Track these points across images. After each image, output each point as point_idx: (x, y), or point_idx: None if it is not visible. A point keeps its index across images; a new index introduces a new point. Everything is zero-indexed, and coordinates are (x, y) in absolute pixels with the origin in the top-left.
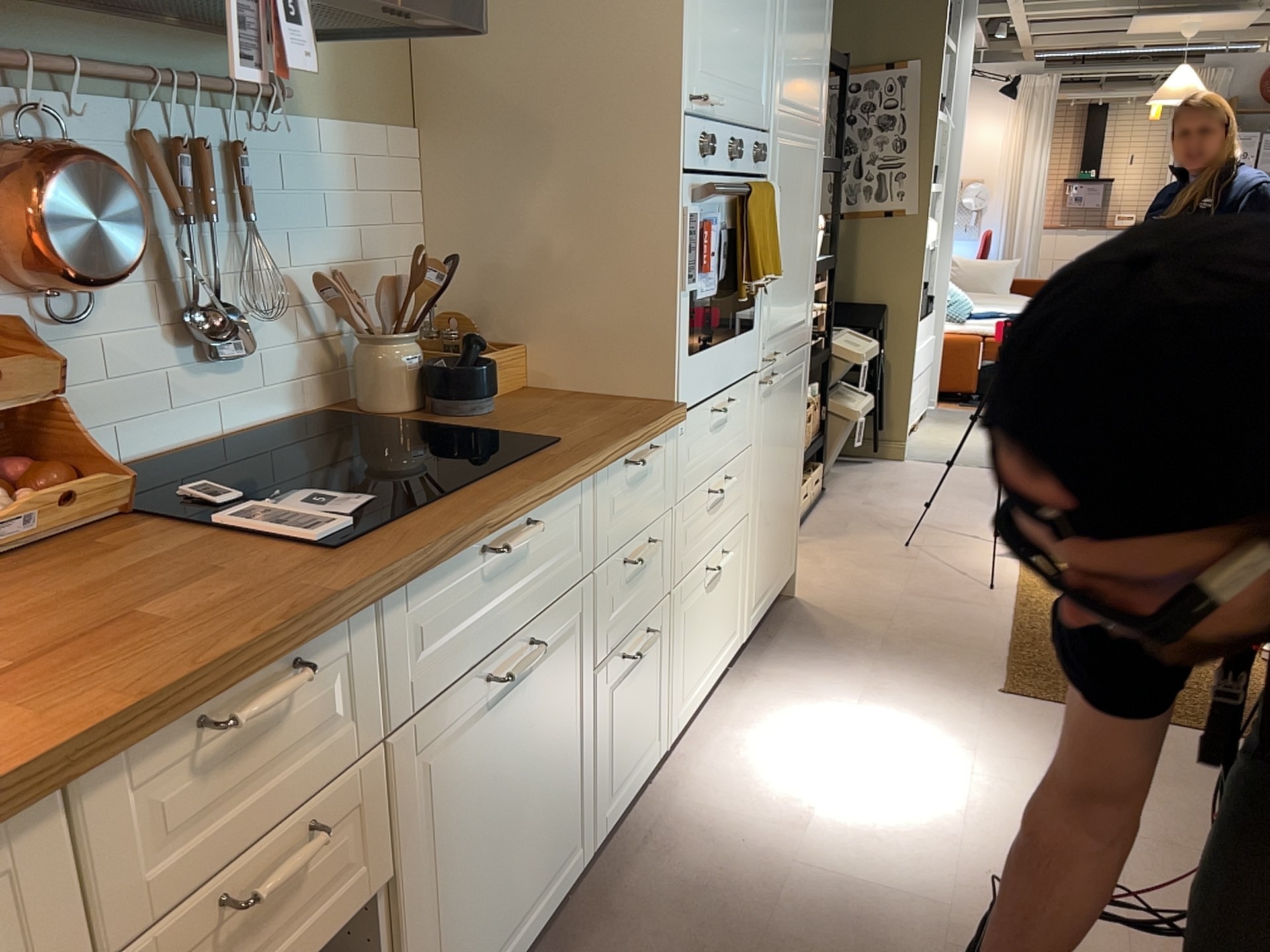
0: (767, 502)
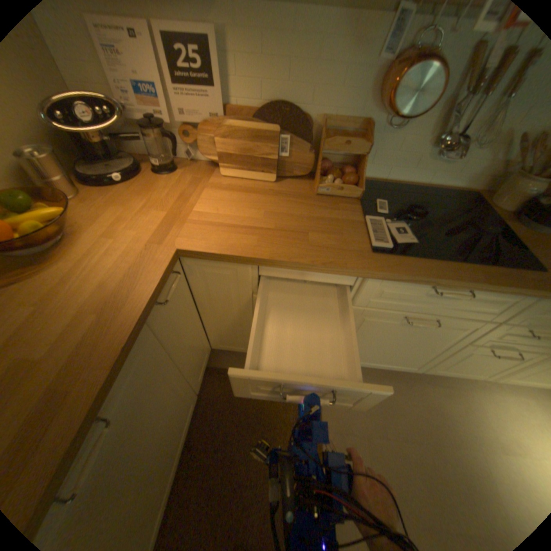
0: None
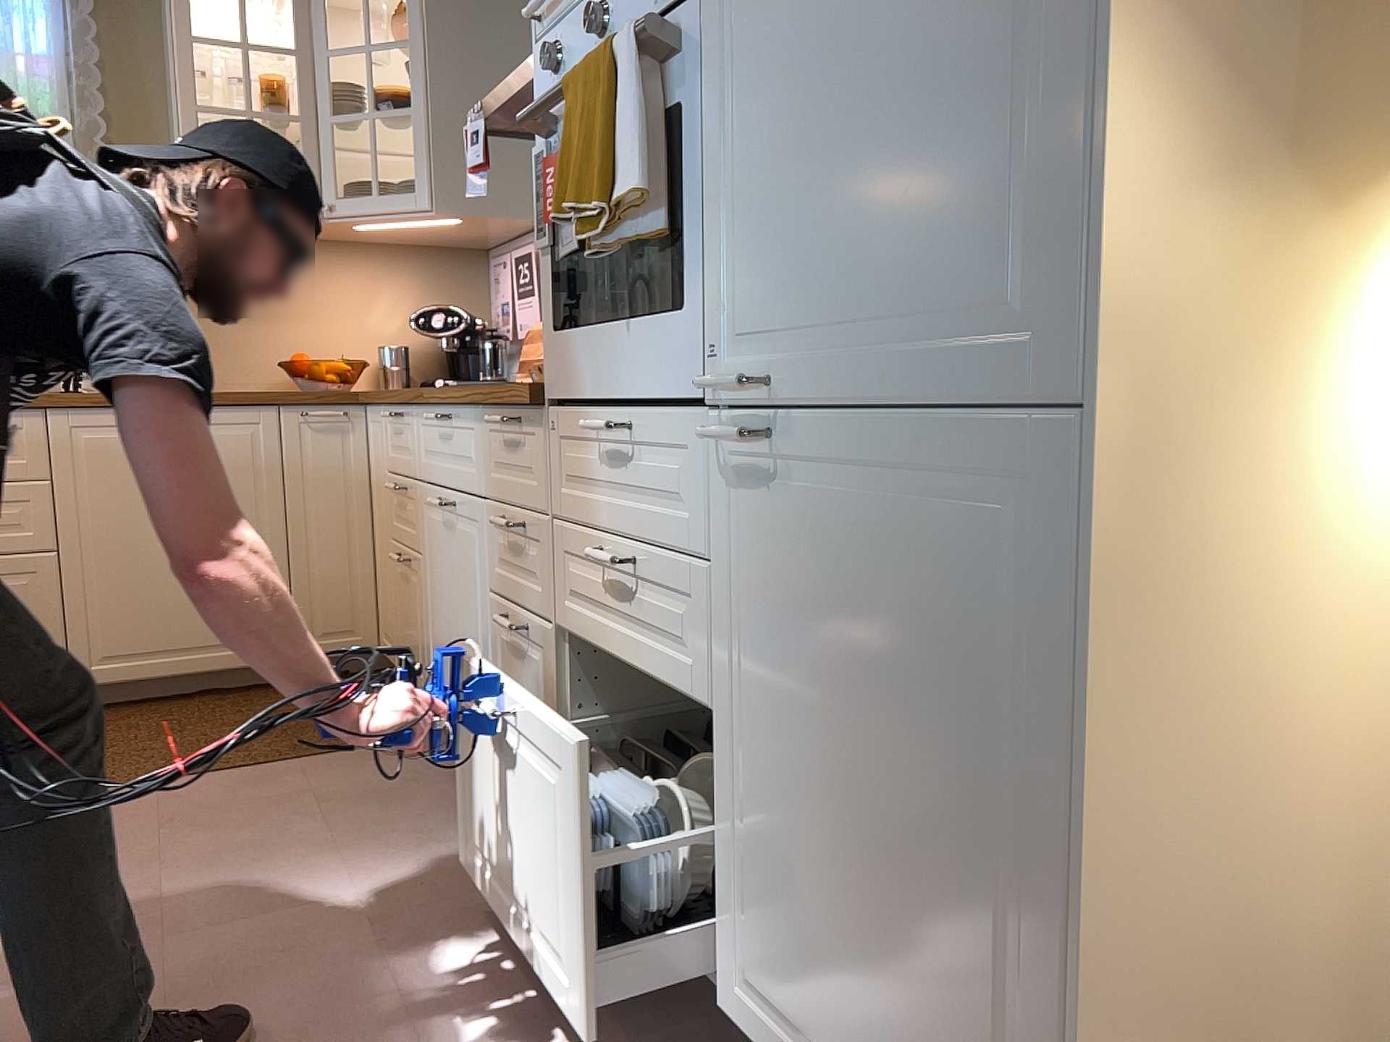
0: (794, 787)
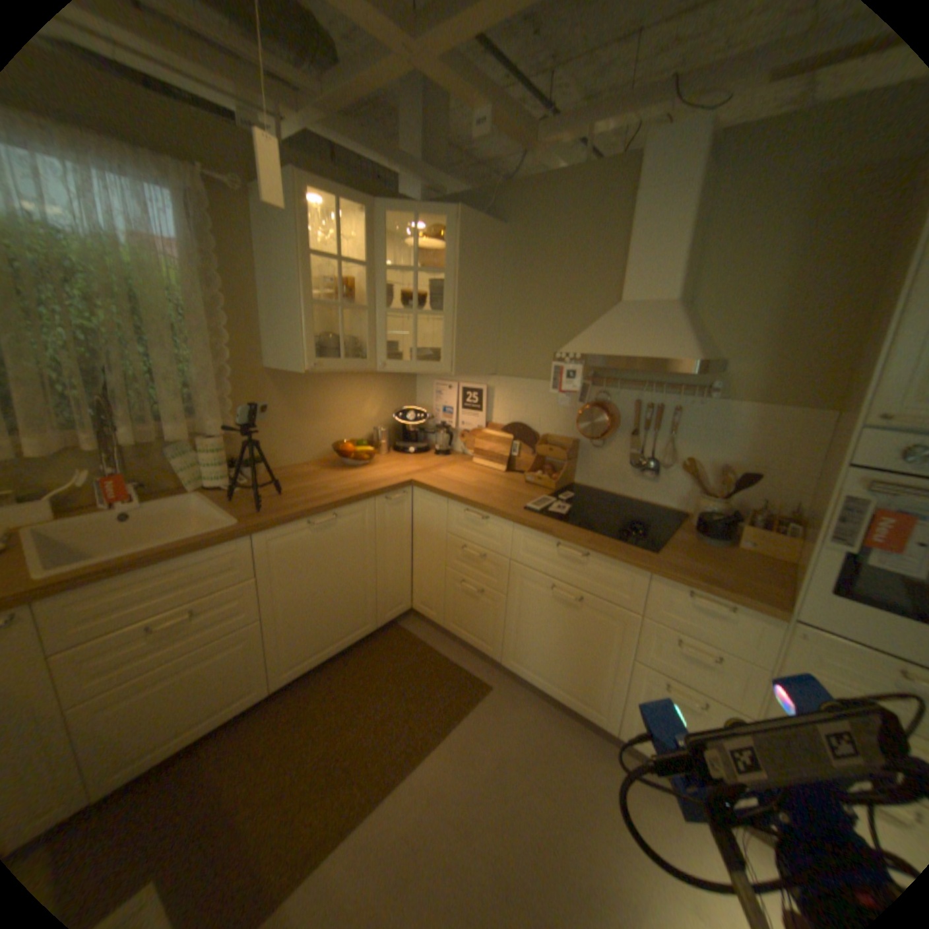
0: None
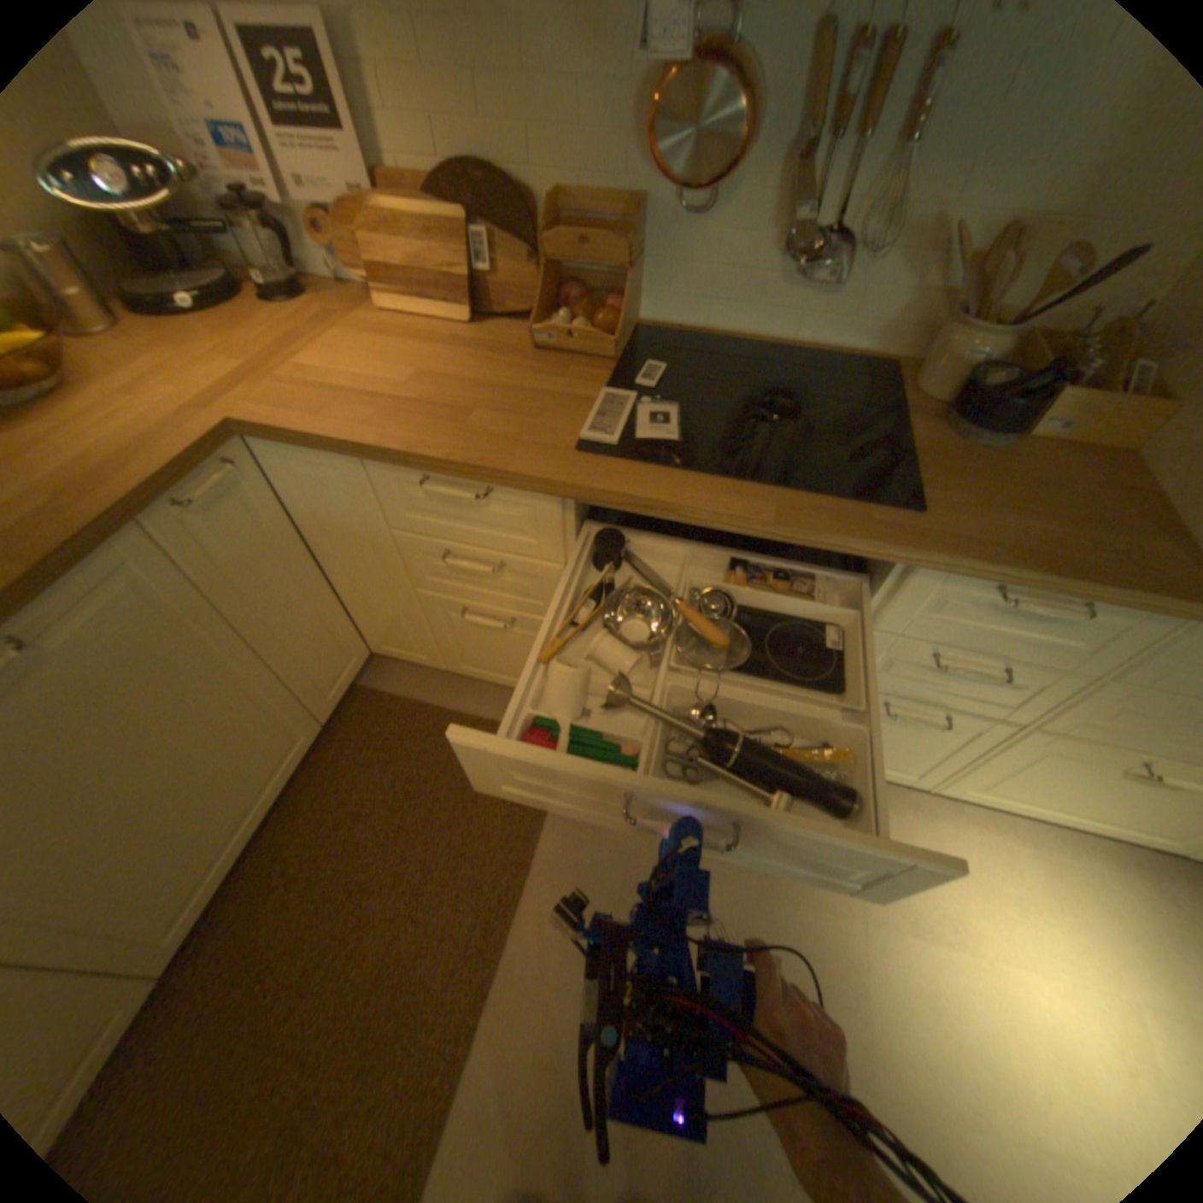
0: None
